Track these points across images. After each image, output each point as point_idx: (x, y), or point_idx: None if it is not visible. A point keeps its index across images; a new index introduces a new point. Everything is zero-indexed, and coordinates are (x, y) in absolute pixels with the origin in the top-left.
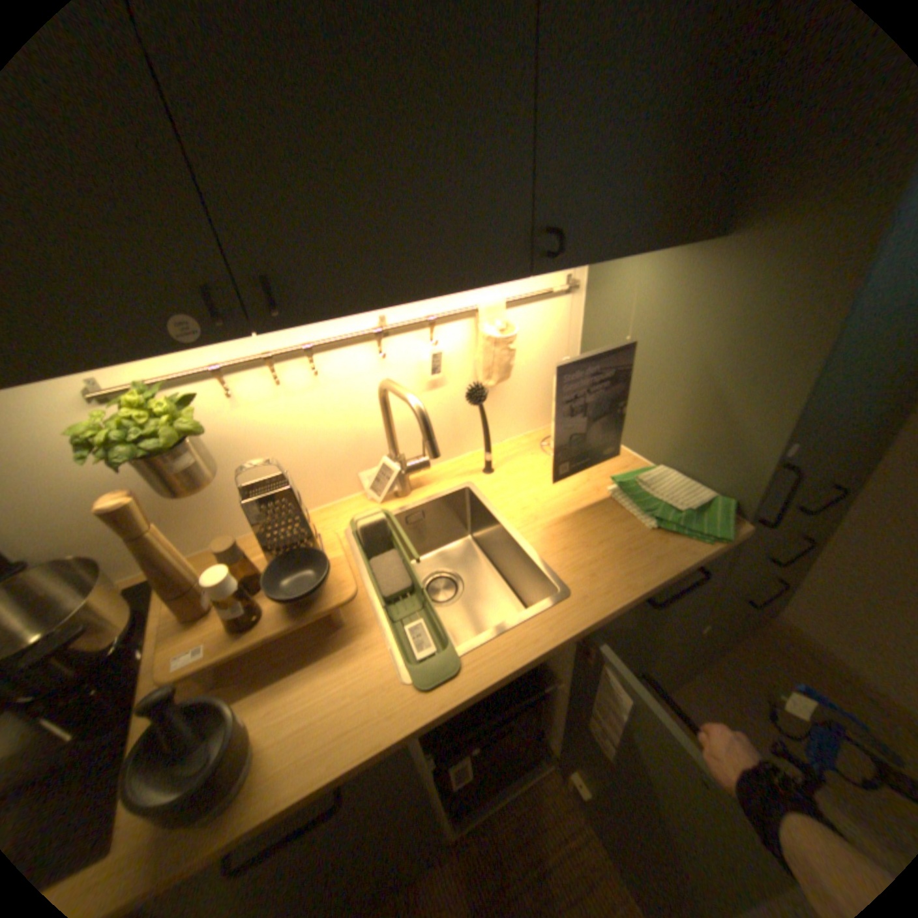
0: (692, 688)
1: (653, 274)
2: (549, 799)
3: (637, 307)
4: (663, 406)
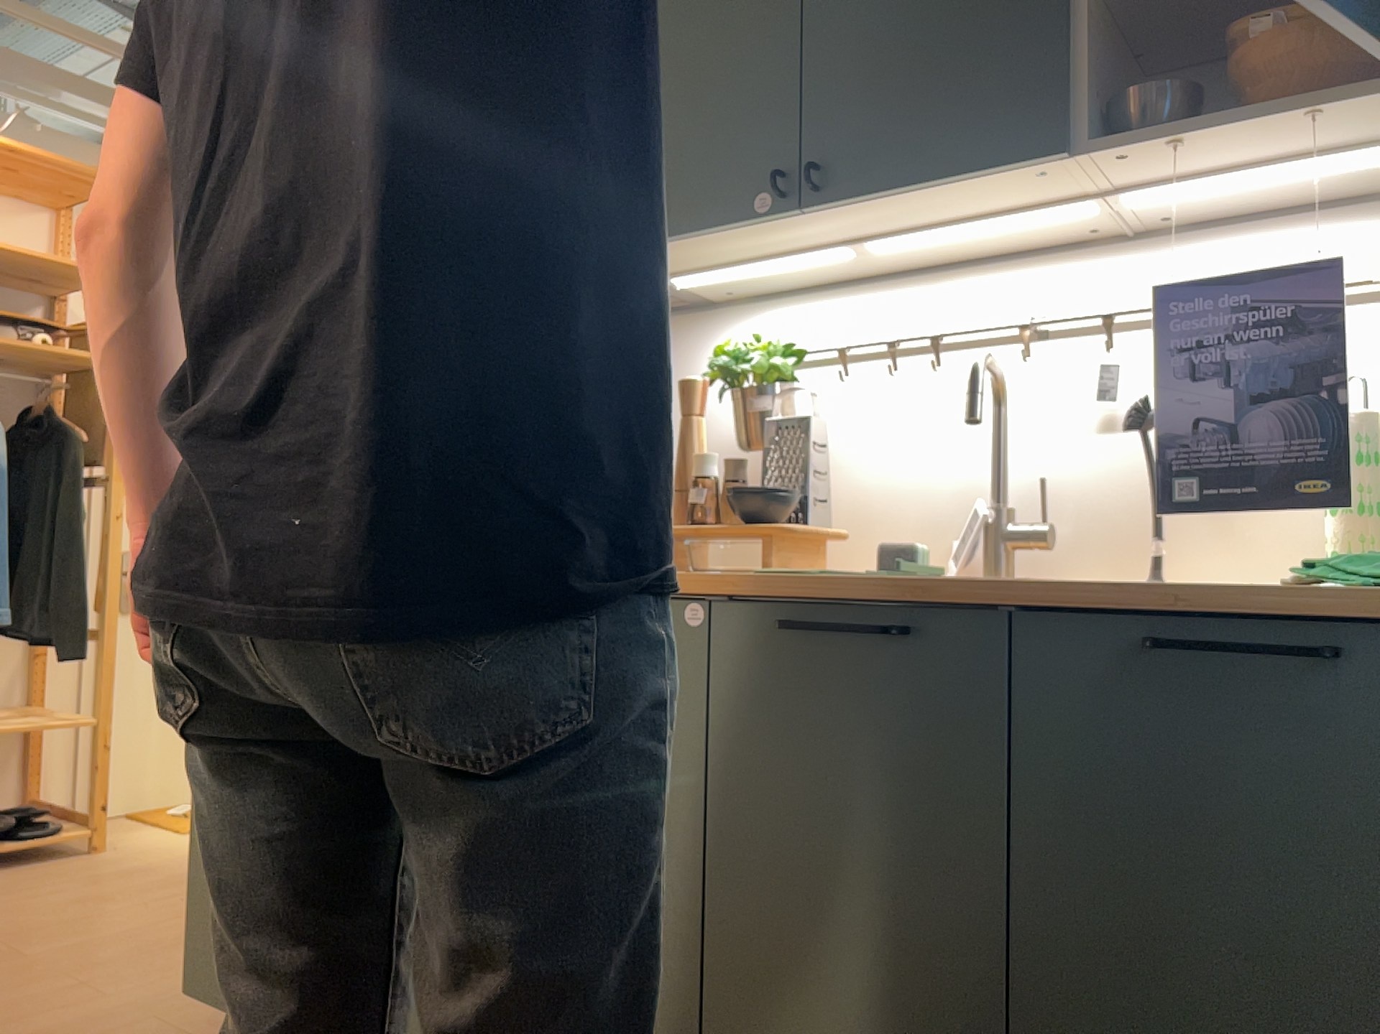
0: None
1: None
2: None
3: None
4: None
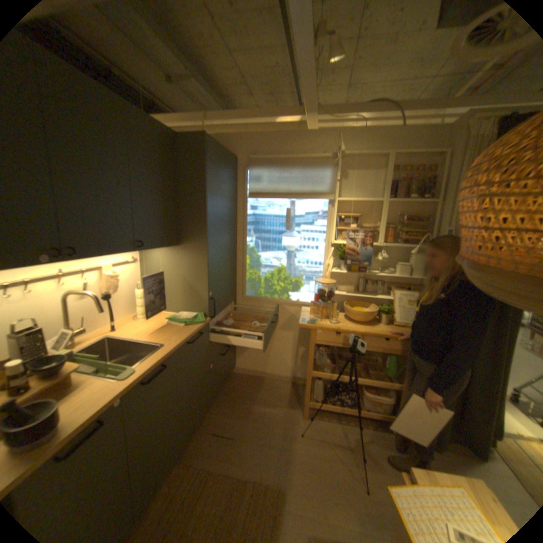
0: (217, 405)
1: (163, 256)
2: (175, 477)
3: (160, 265)
4: (176, 293)
